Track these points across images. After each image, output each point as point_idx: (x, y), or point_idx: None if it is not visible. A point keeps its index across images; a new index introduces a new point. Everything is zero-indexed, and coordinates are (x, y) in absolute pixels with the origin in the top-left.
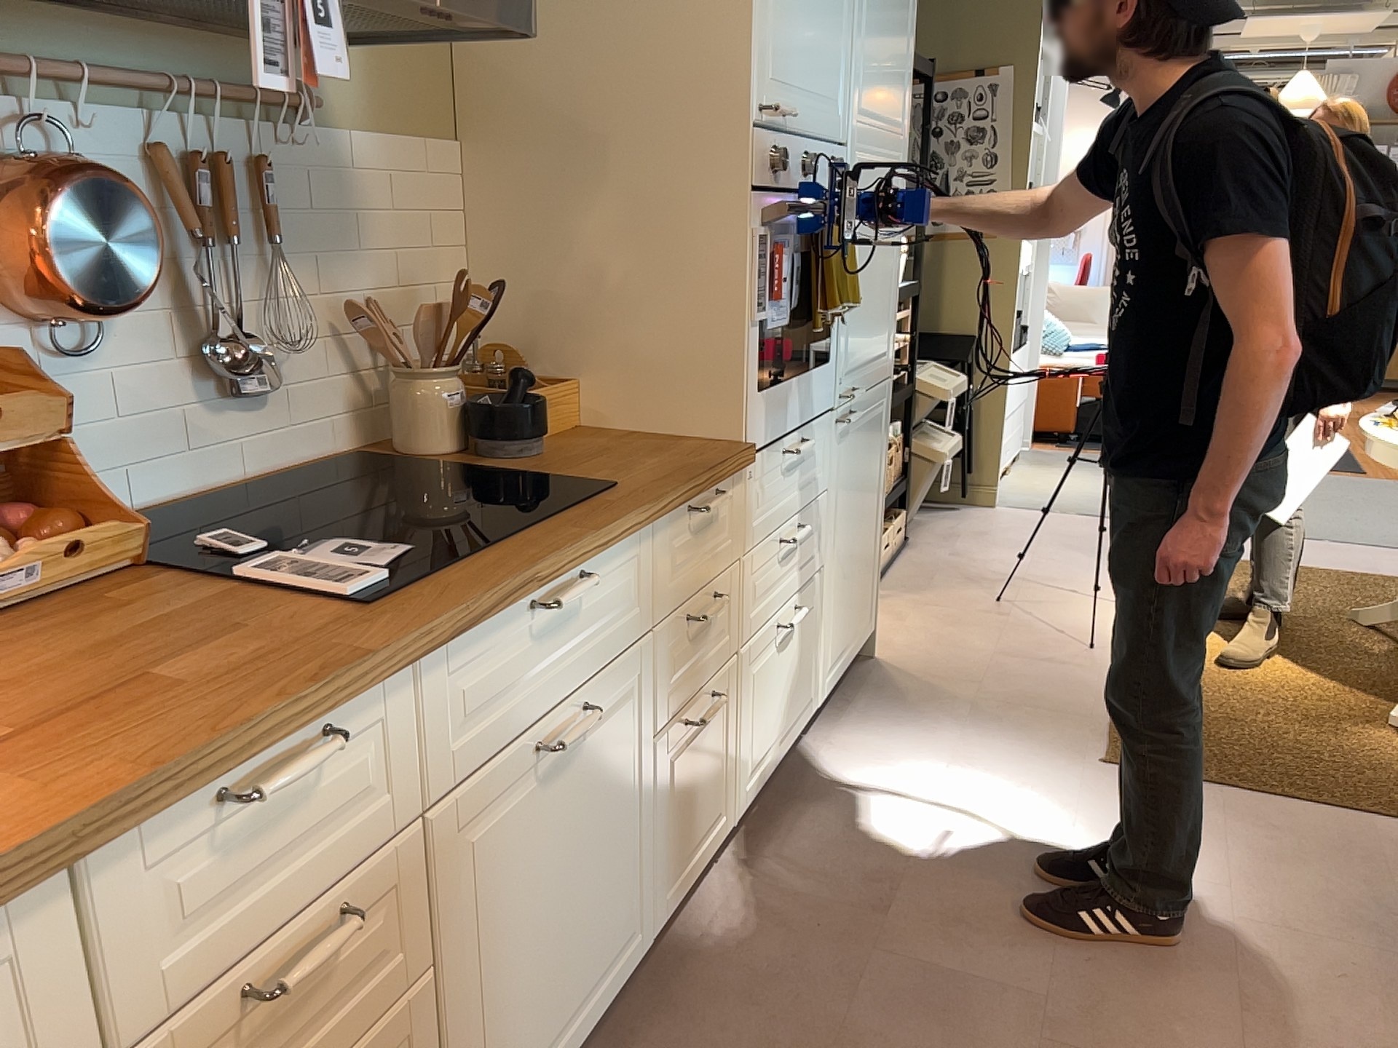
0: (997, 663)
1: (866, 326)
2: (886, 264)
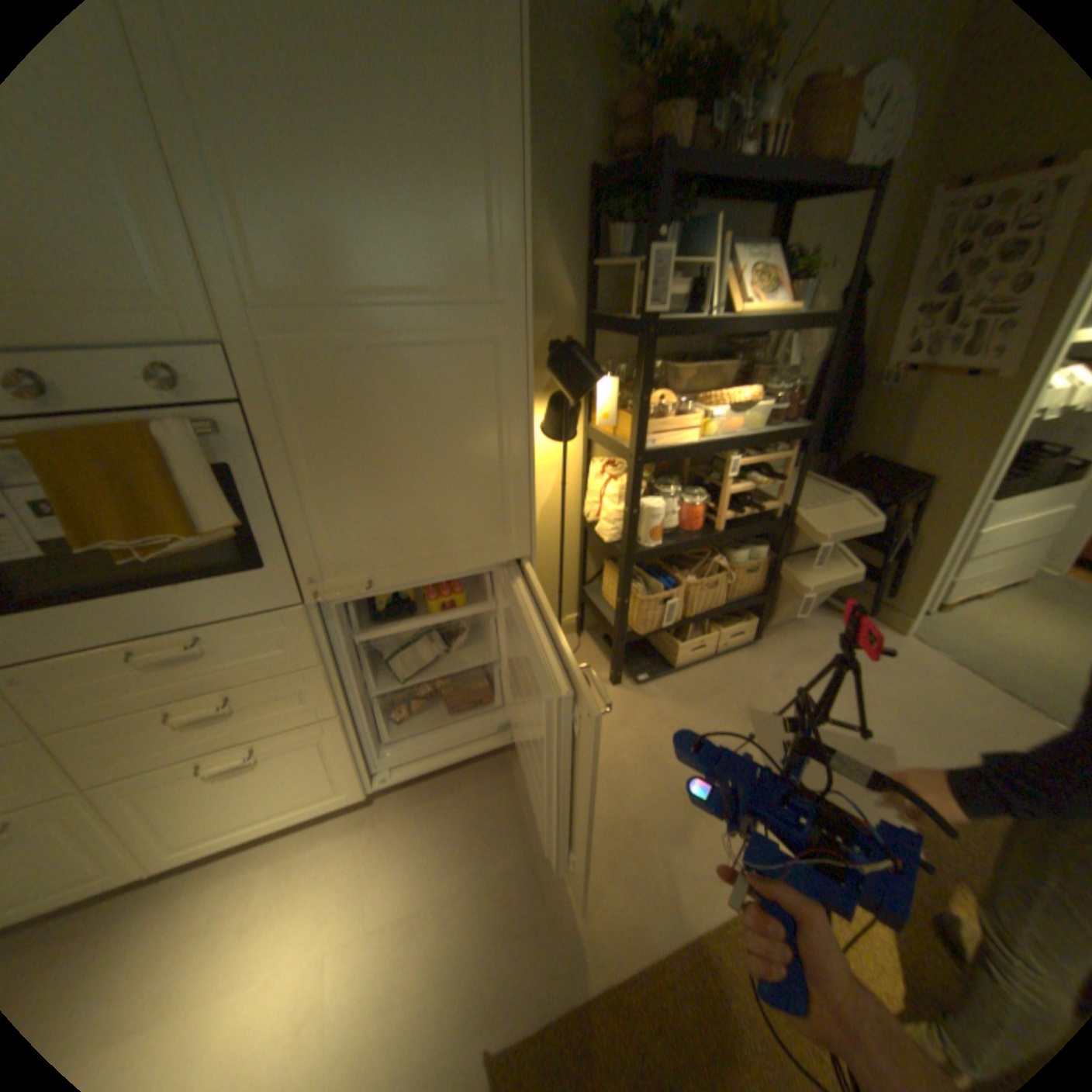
0: (612, 837)
1: (406, 521)
2: (470, 453)
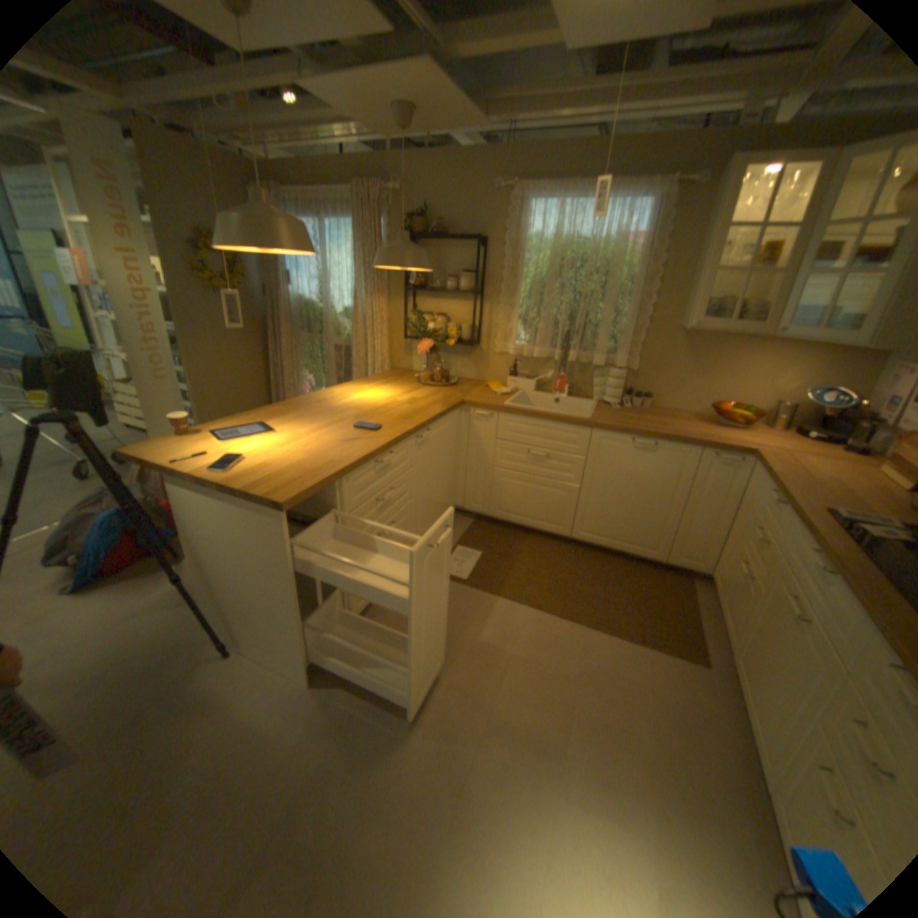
0: None
1: None
2: None
